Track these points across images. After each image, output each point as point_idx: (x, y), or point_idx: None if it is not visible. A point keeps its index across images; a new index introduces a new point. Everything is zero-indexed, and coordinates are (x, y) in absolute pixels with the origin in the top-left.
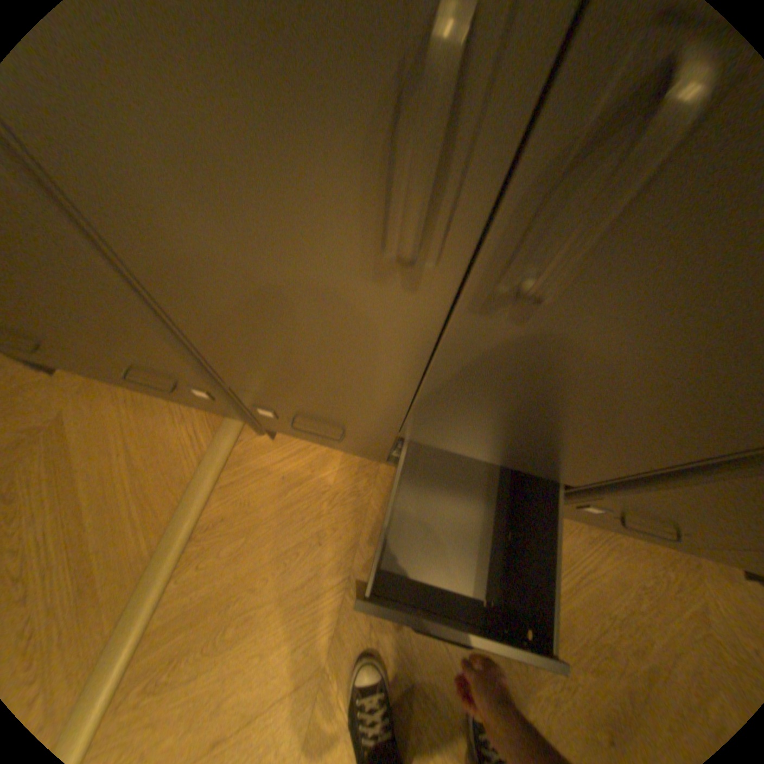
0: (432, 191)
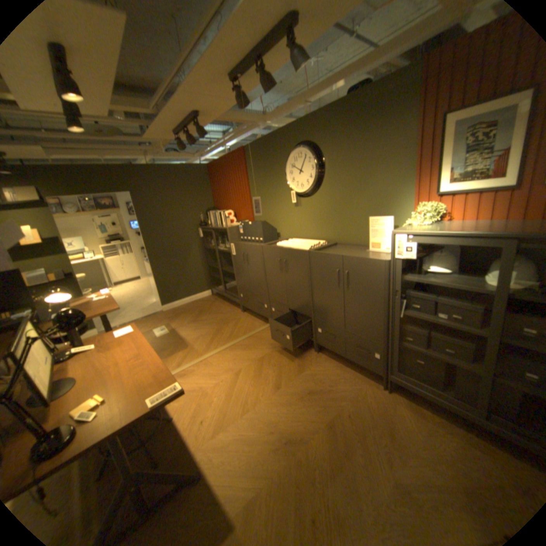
0: (281, 266)
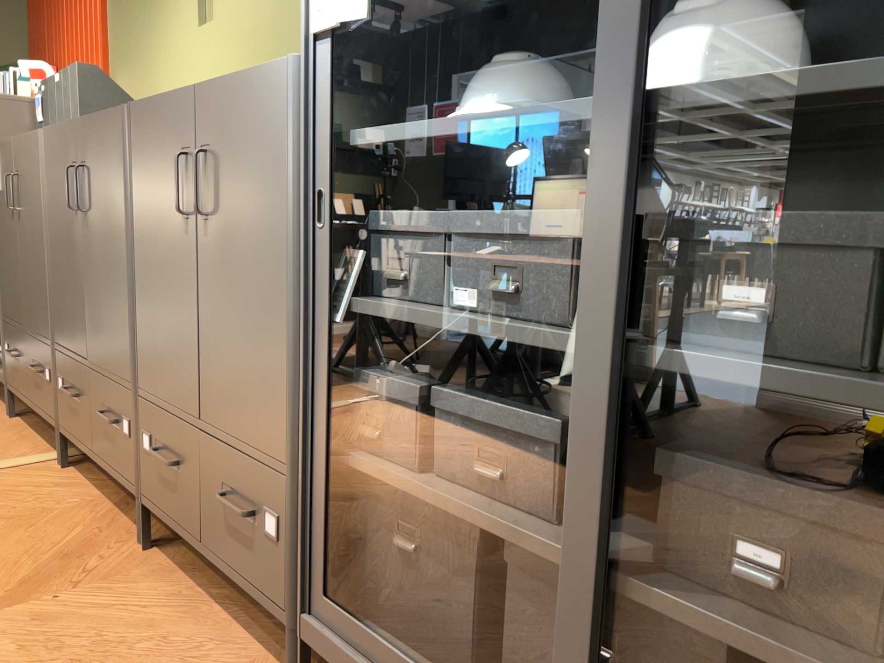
0: (76, 195)
